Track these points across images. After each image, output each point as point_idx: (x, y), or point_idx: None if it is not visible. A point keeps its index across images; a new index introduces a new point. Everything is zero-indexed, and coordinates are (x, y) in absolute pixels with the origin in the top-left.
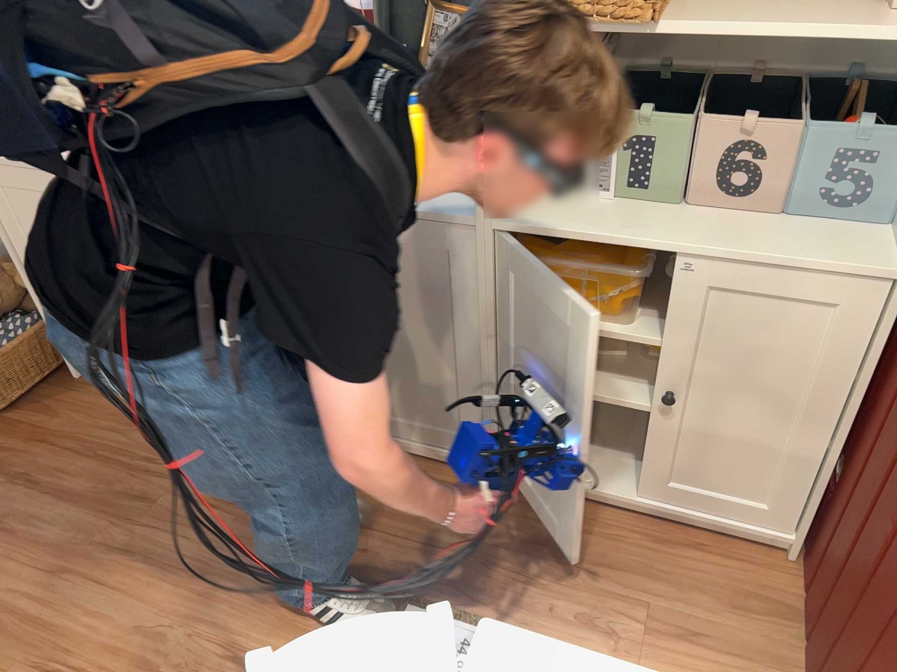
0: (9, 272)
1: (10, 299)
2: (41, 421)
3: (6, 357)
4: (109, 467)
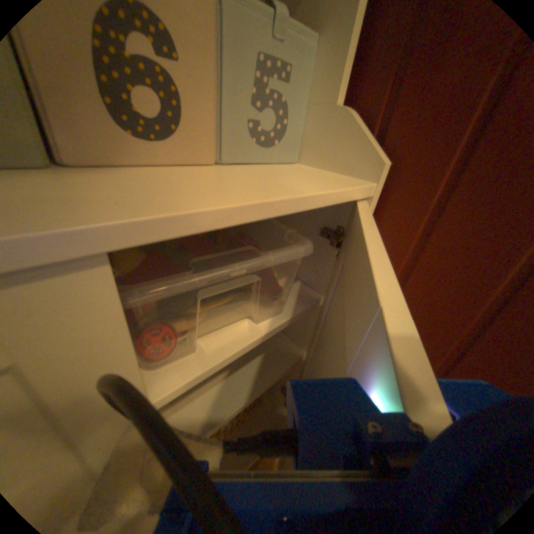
0: None
1: None
2: None
3: None
4: None
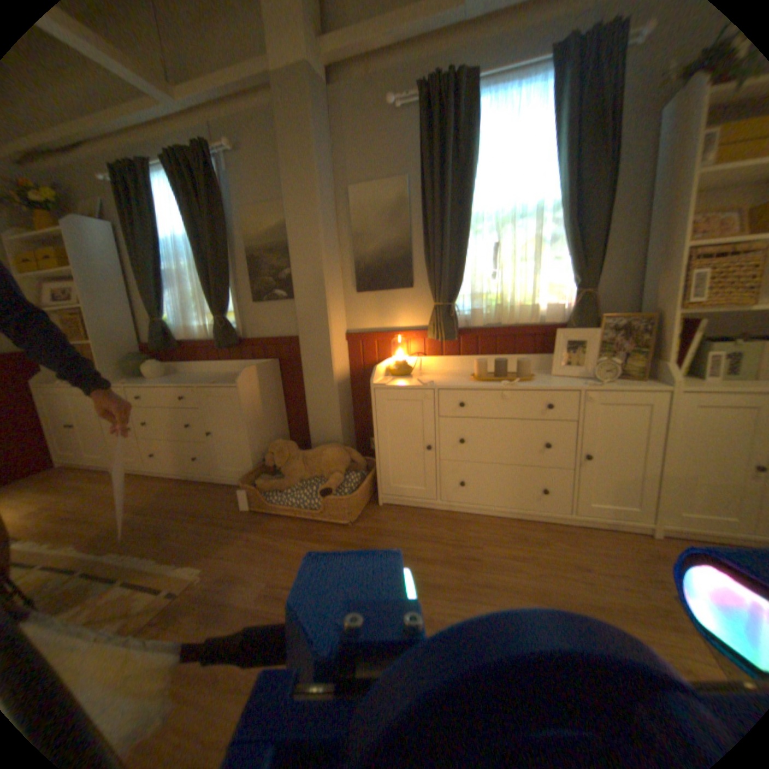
0: (343, 449)
1: (344, 463)
2: (372, 528)
3: (350, 492)
4: (434, 548)
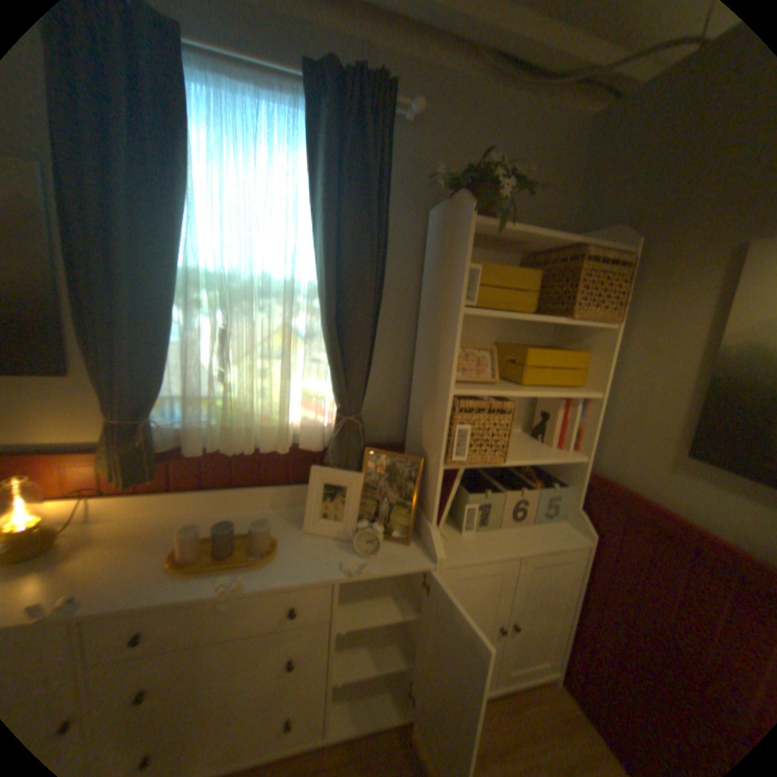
0: None
1: None
2: None
3: None
4: None
